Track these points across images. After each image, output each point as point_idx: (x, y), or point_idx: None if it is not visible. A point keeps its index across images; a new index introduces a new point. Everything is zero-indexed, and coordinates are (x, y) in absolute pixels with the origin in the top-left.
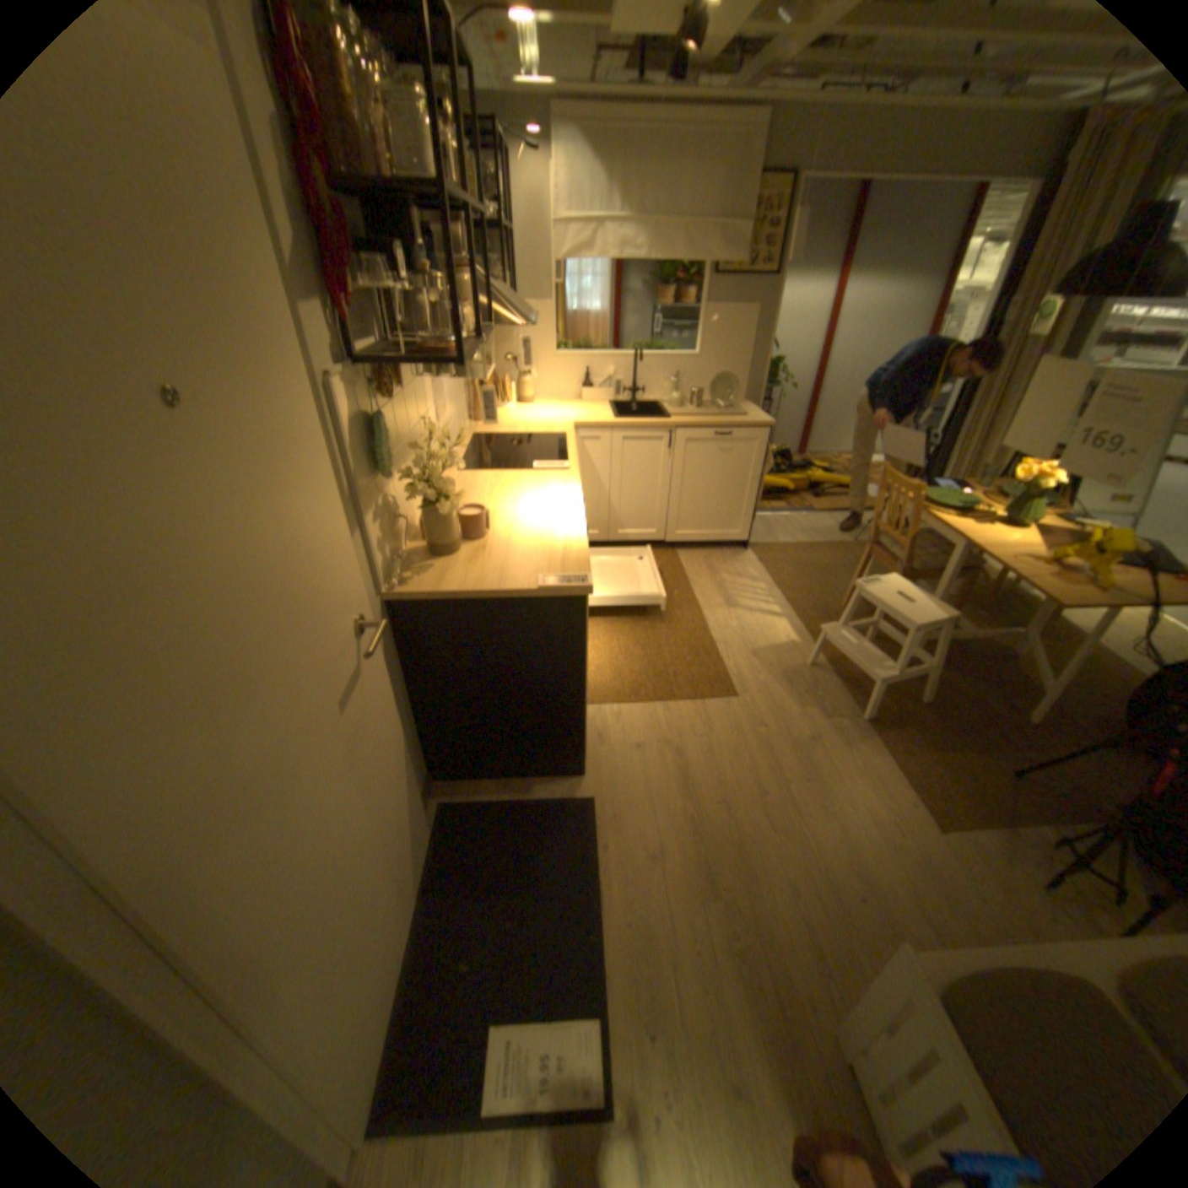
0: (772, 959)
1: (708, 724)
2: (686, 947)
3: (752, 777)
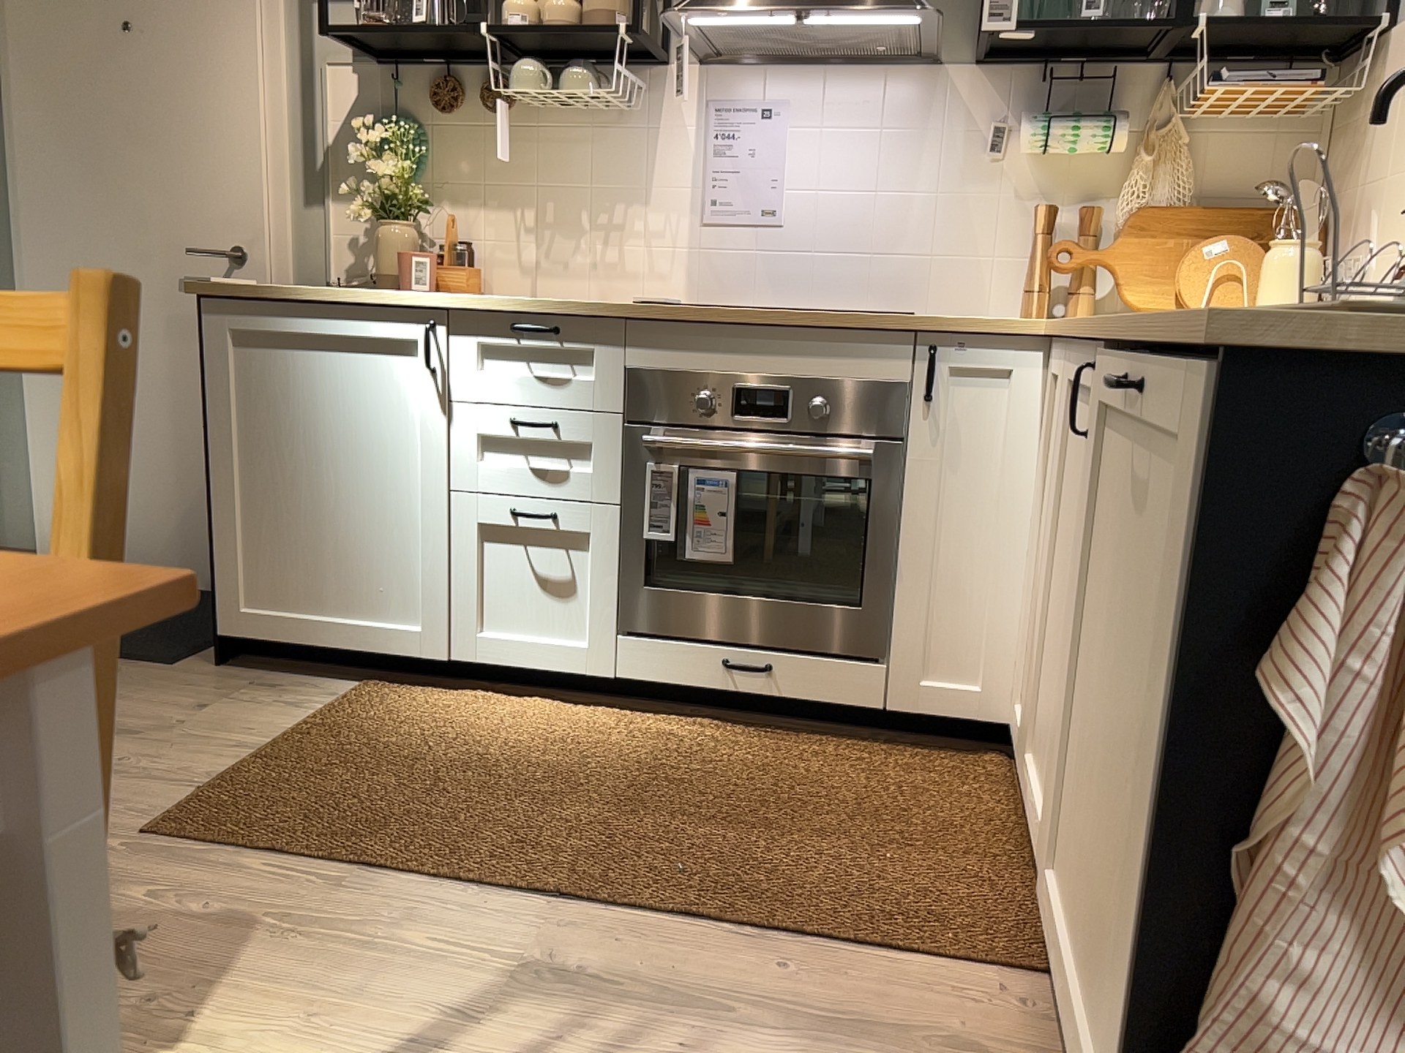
0: None
1: (138, 768)
2: None
3: None
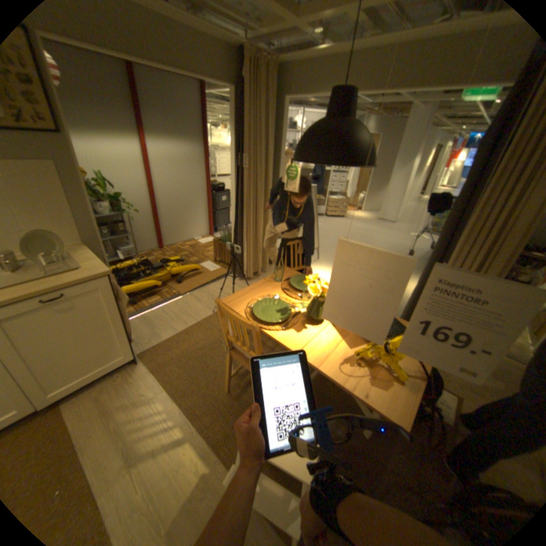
0: None
1: None
2: None
3: None
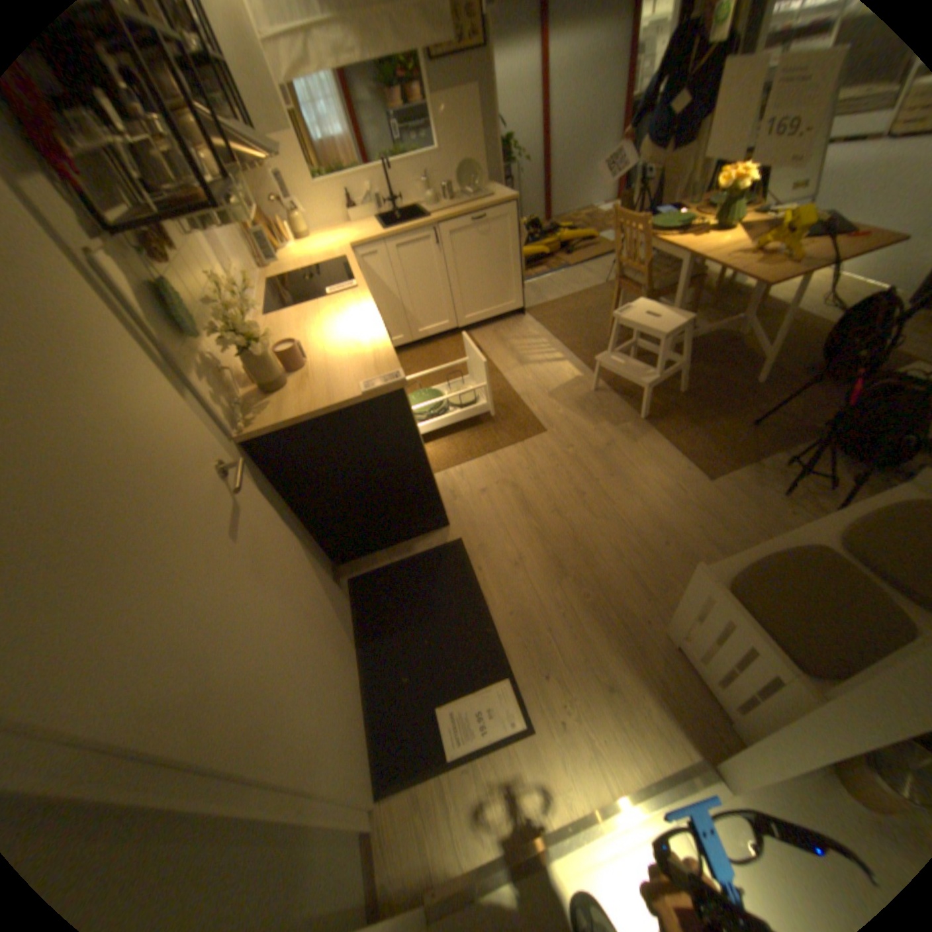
0: (614, 601)
1: (529, 458)
2: (554, 613)
3: (571, 485)
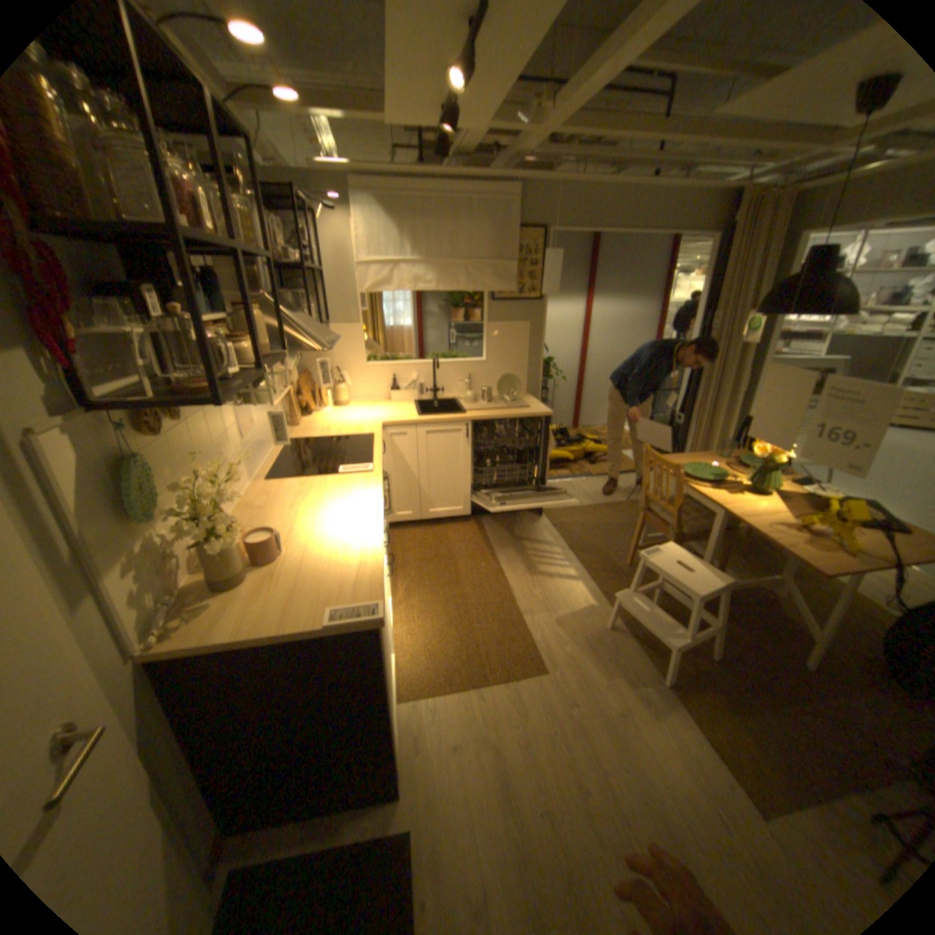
0: None
1: (523, 712)
2: None
3: (571, 775)
